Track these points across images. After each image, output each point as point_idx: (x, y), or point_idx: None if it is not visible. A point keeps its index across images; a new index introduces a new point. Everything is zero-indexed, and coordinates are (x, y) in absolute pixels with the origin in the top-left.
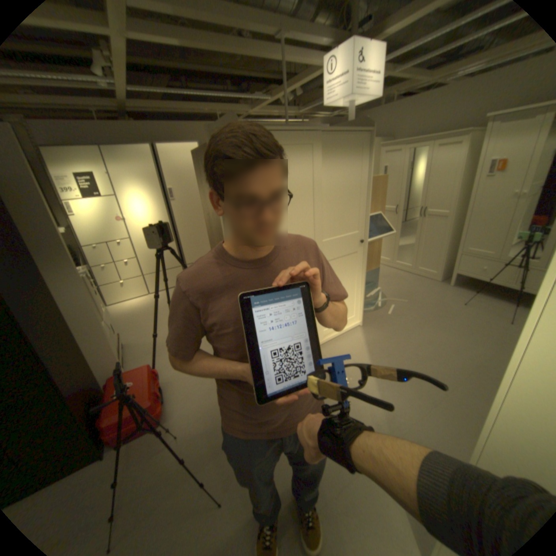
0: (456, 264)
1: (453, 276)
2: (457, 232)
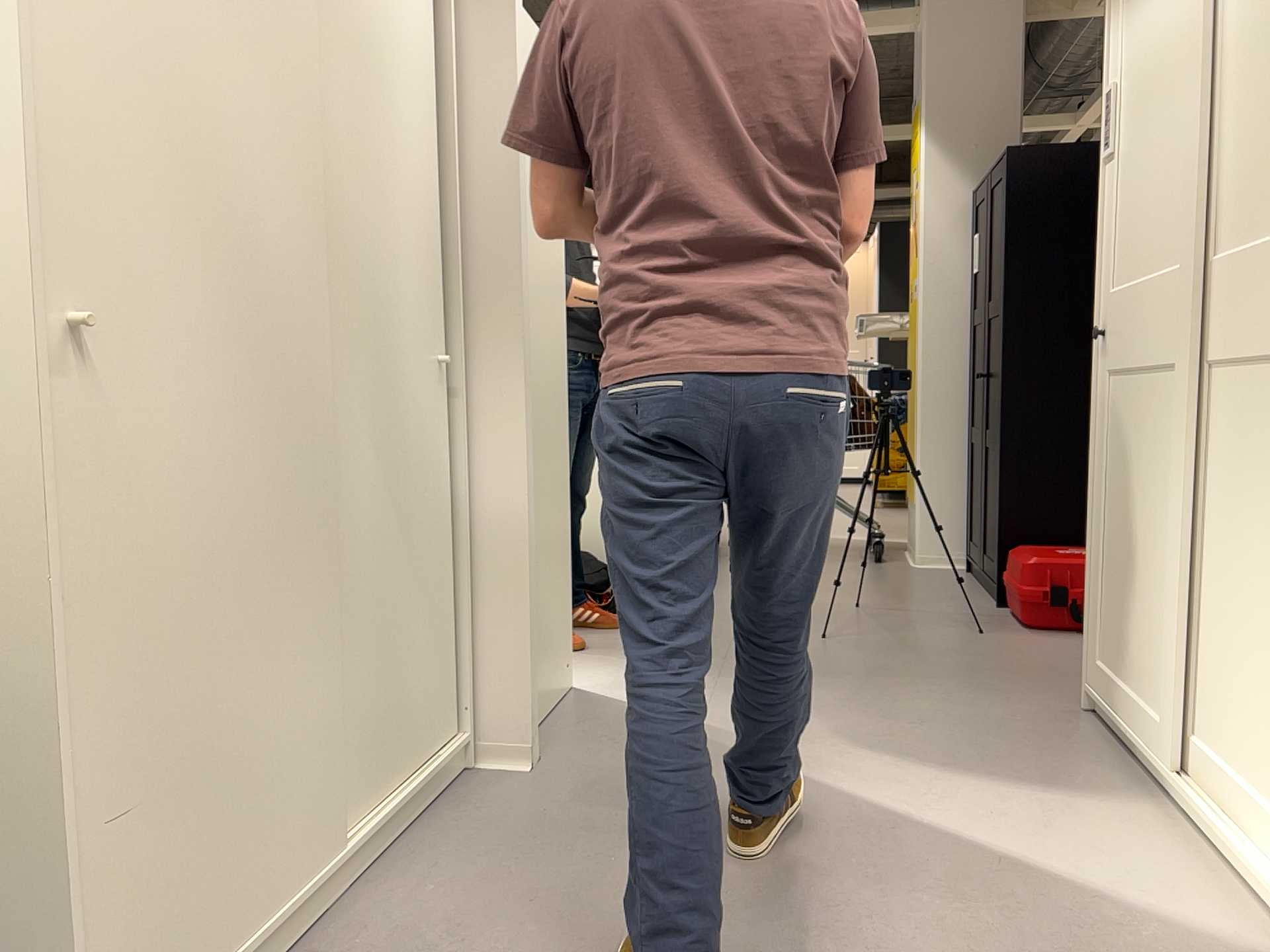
0: None
1: None
2: None
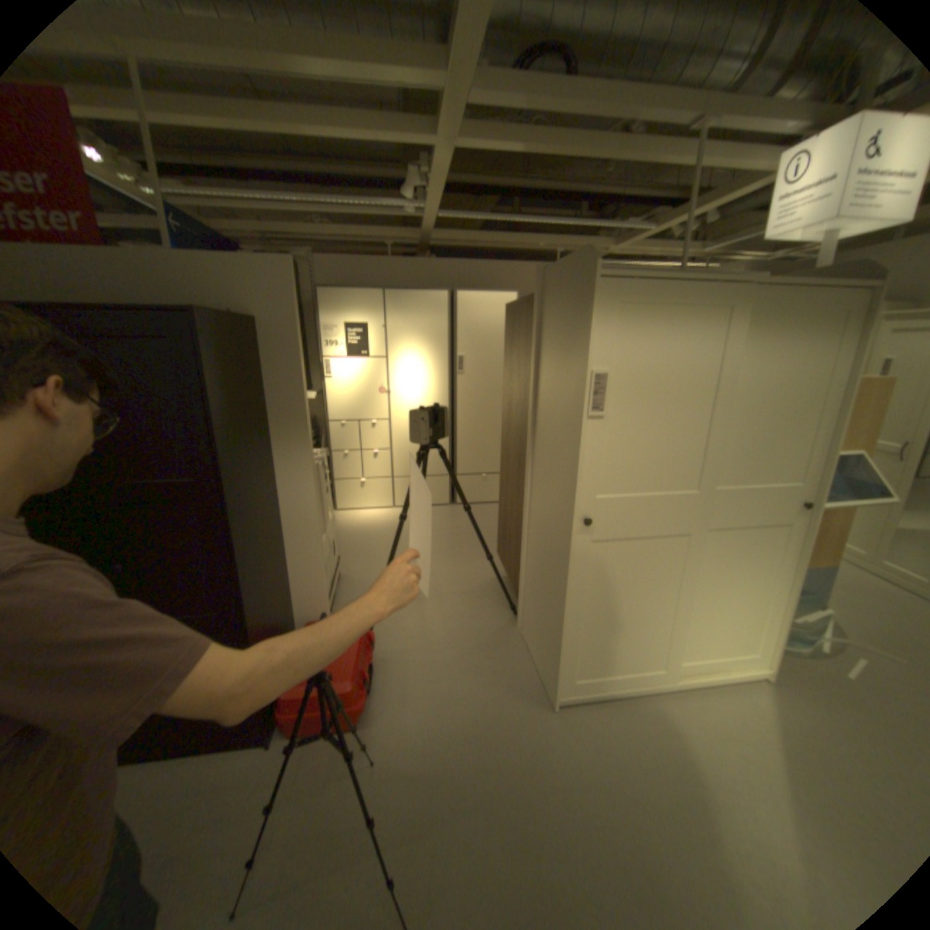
0: None
1: None
2: None
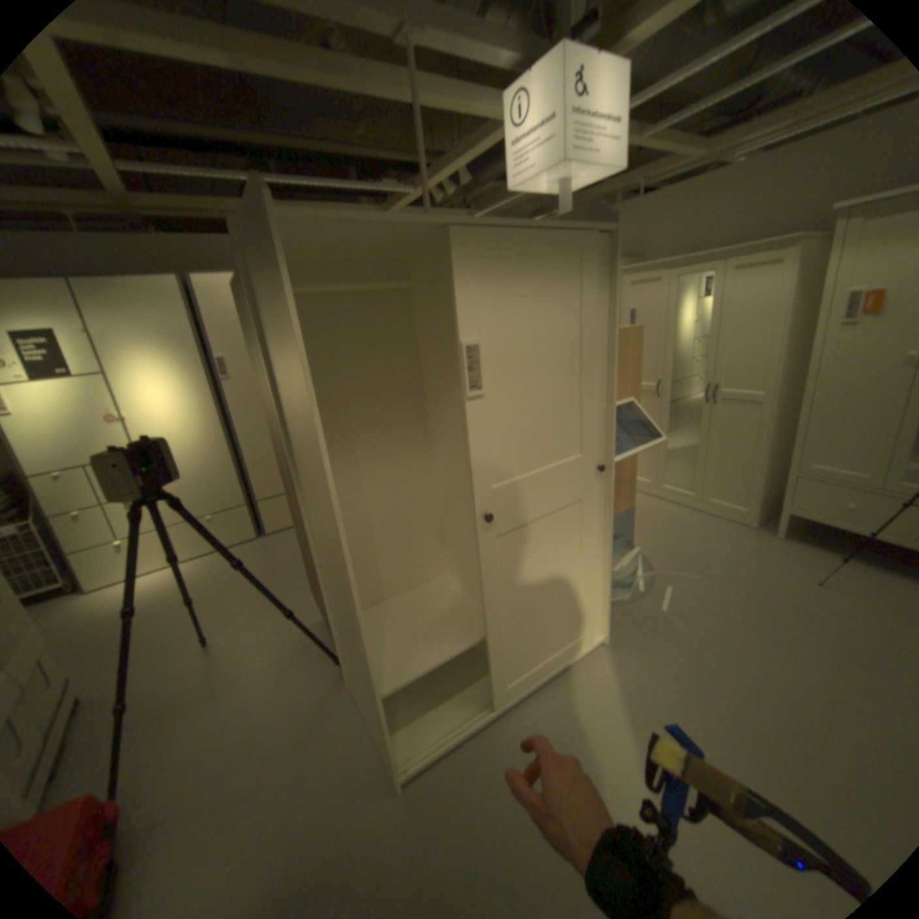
0: (781, 491)
1: (777, 515)
2: (781, 432)
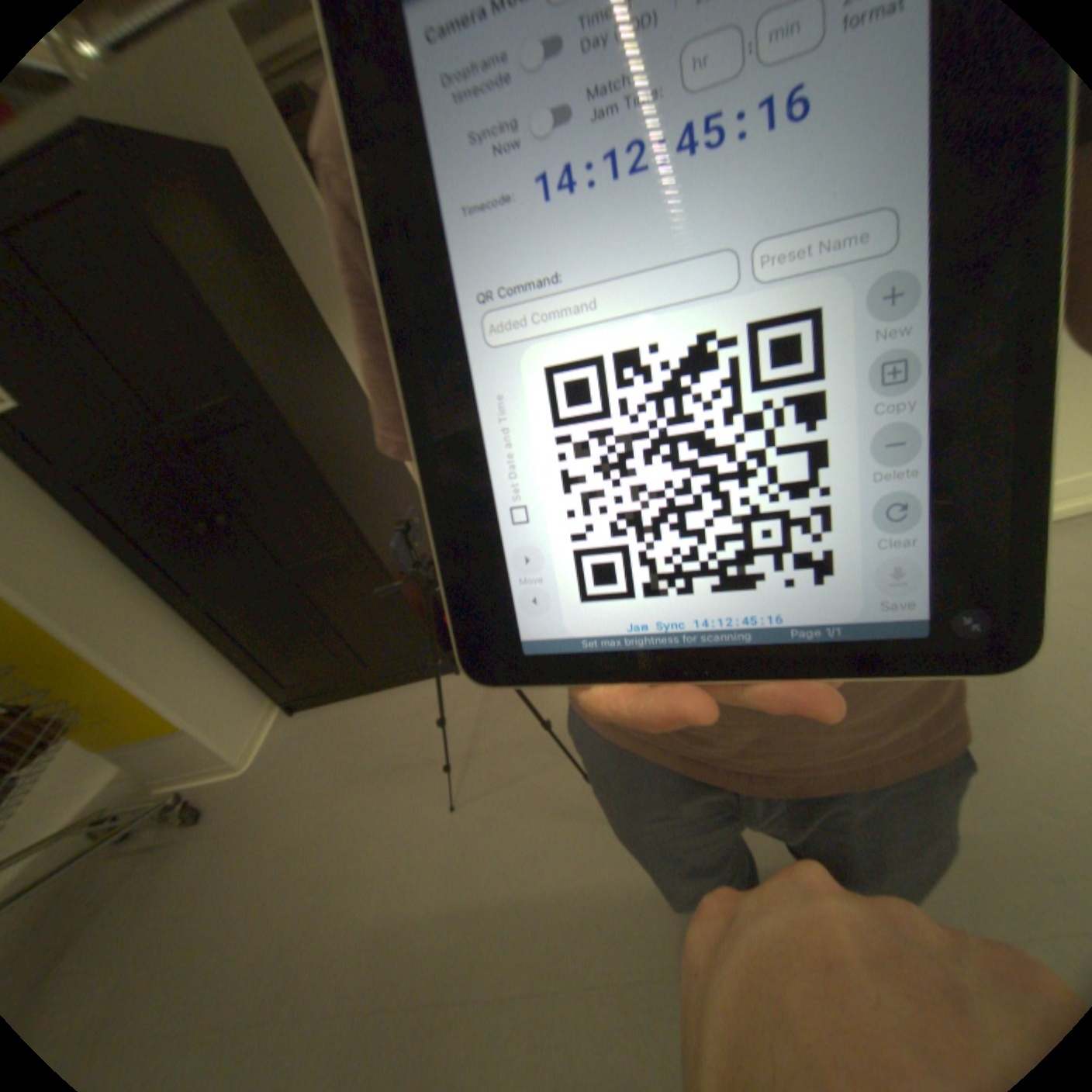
0: None
1: None
2: None
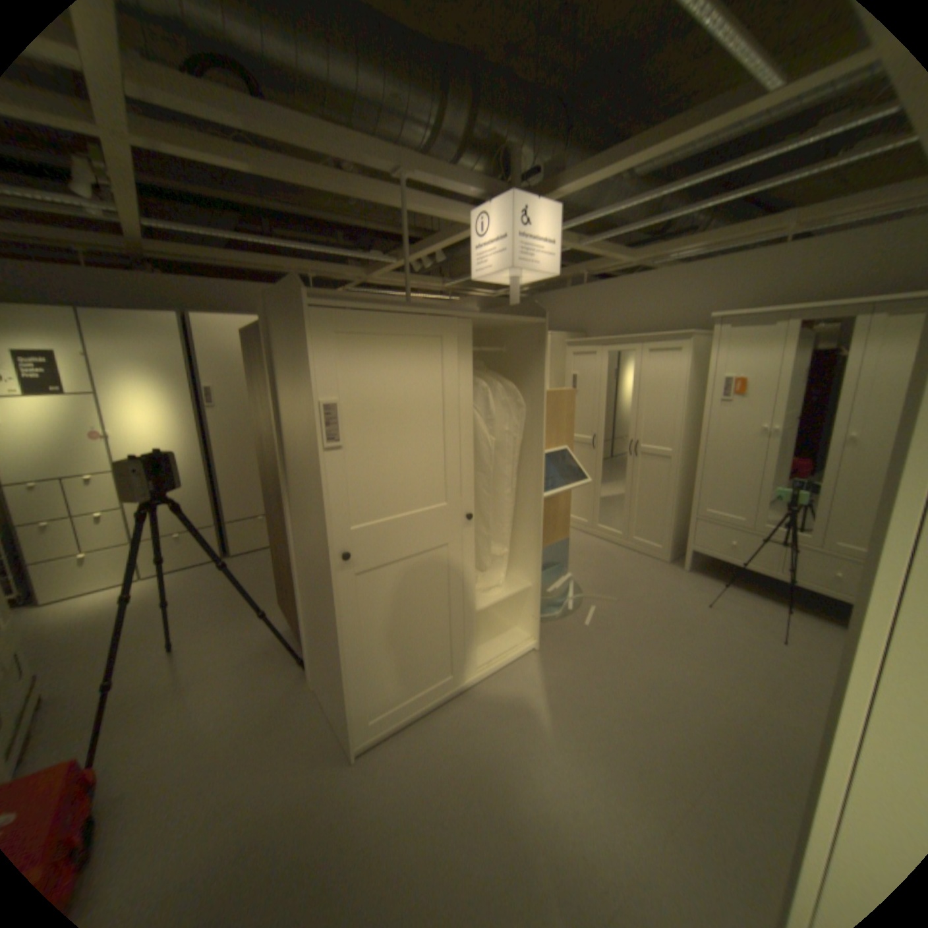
0: (690, 533)
1: (687, 553)
2: (686, 483)
